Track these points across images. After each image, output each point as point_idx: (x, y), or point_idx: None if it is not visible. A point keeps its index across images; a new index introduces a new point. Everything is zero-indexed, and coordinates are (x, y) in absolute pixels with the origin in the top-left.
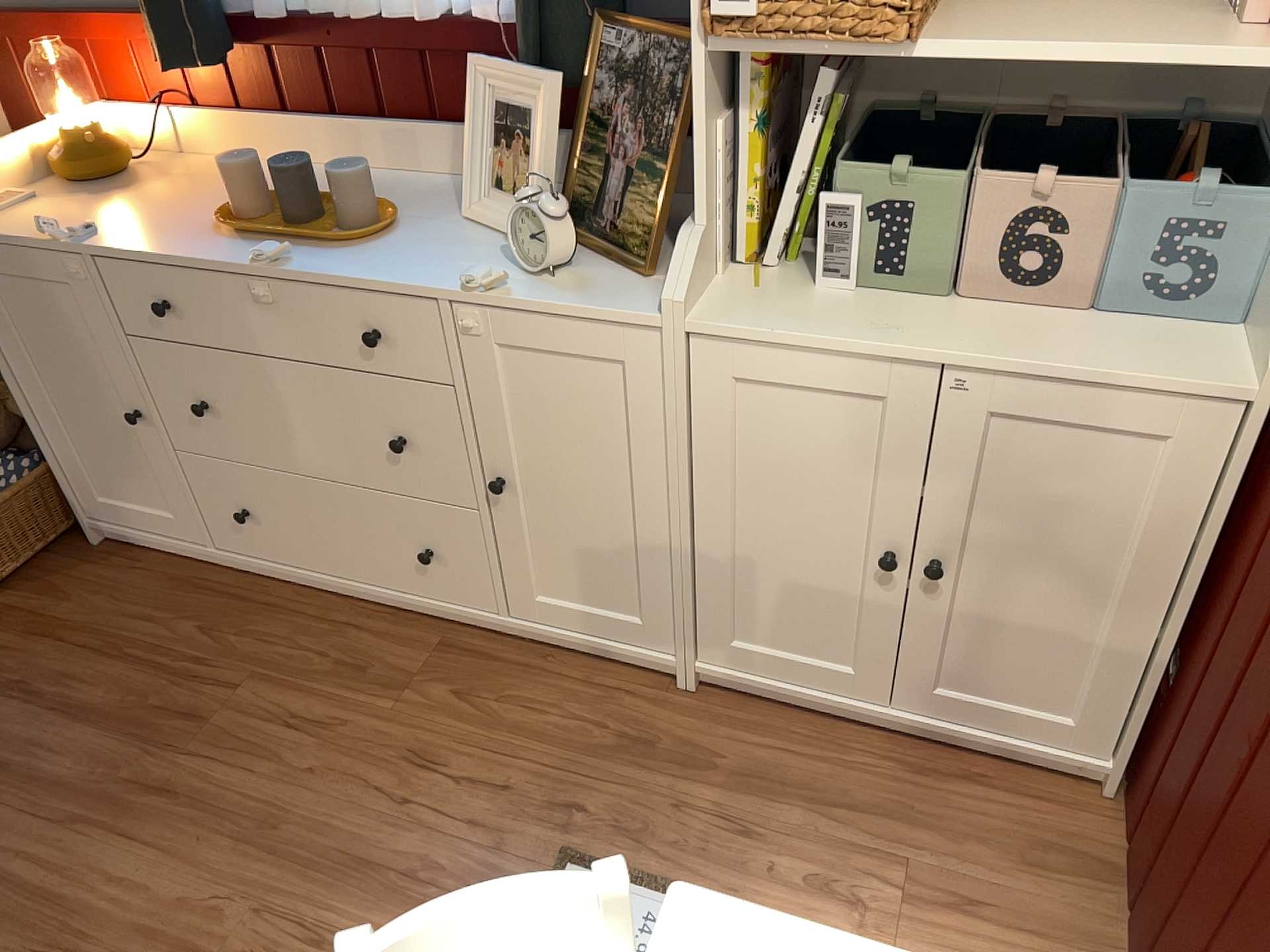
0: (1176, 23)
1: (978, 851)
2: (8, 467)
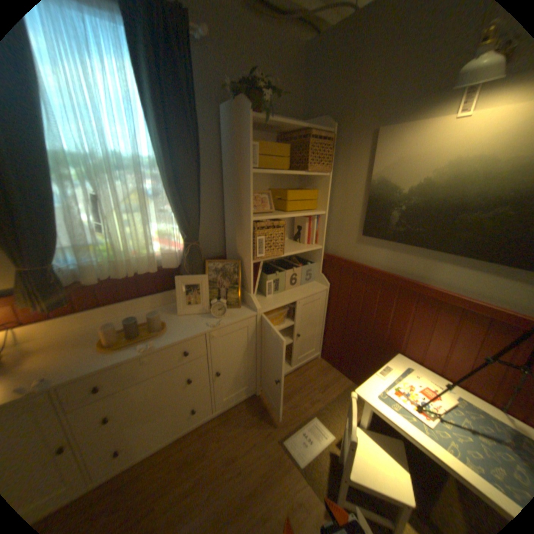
0: (294, 244)
1: (320, 380)
2: None
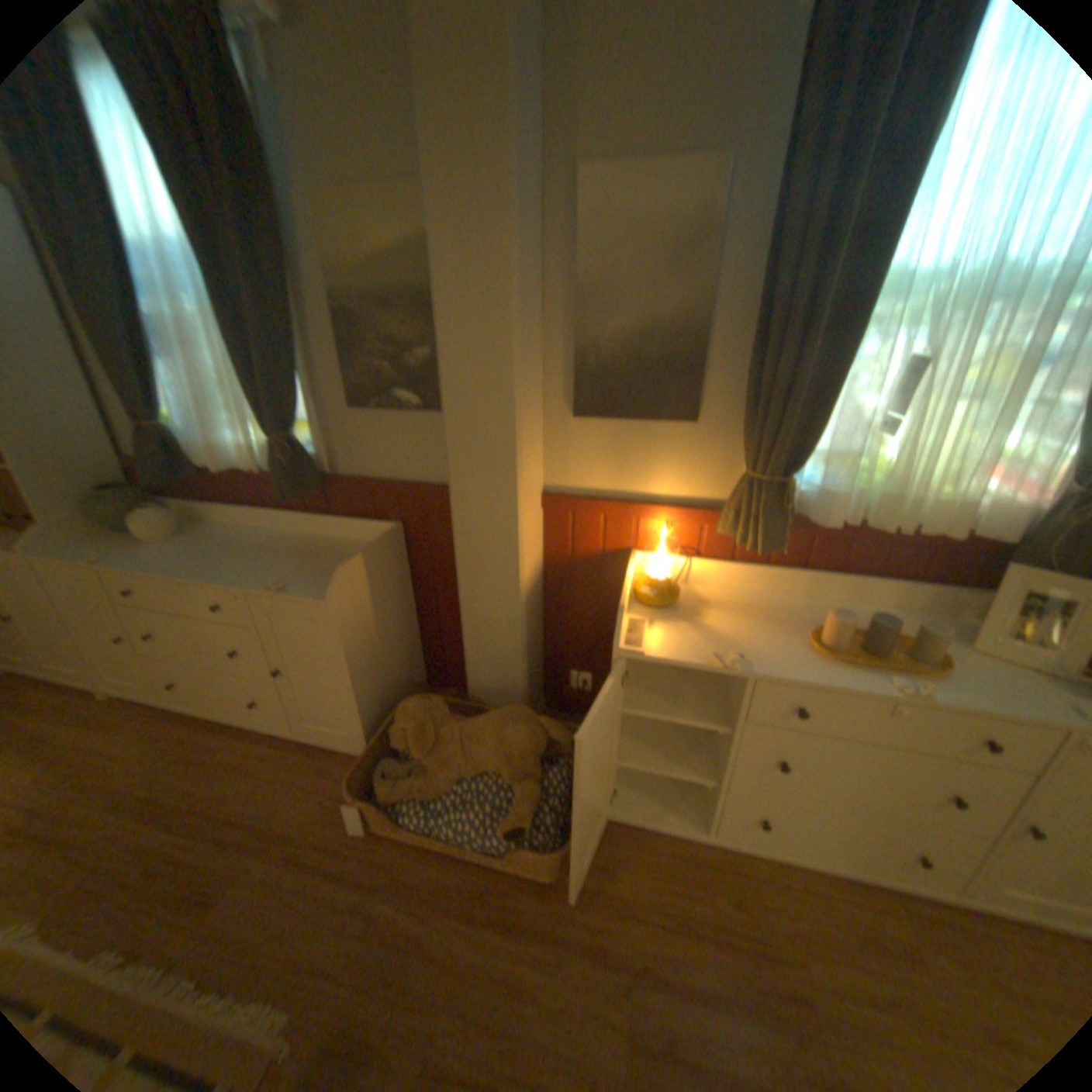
0: None
1: None
2: (549, 779)
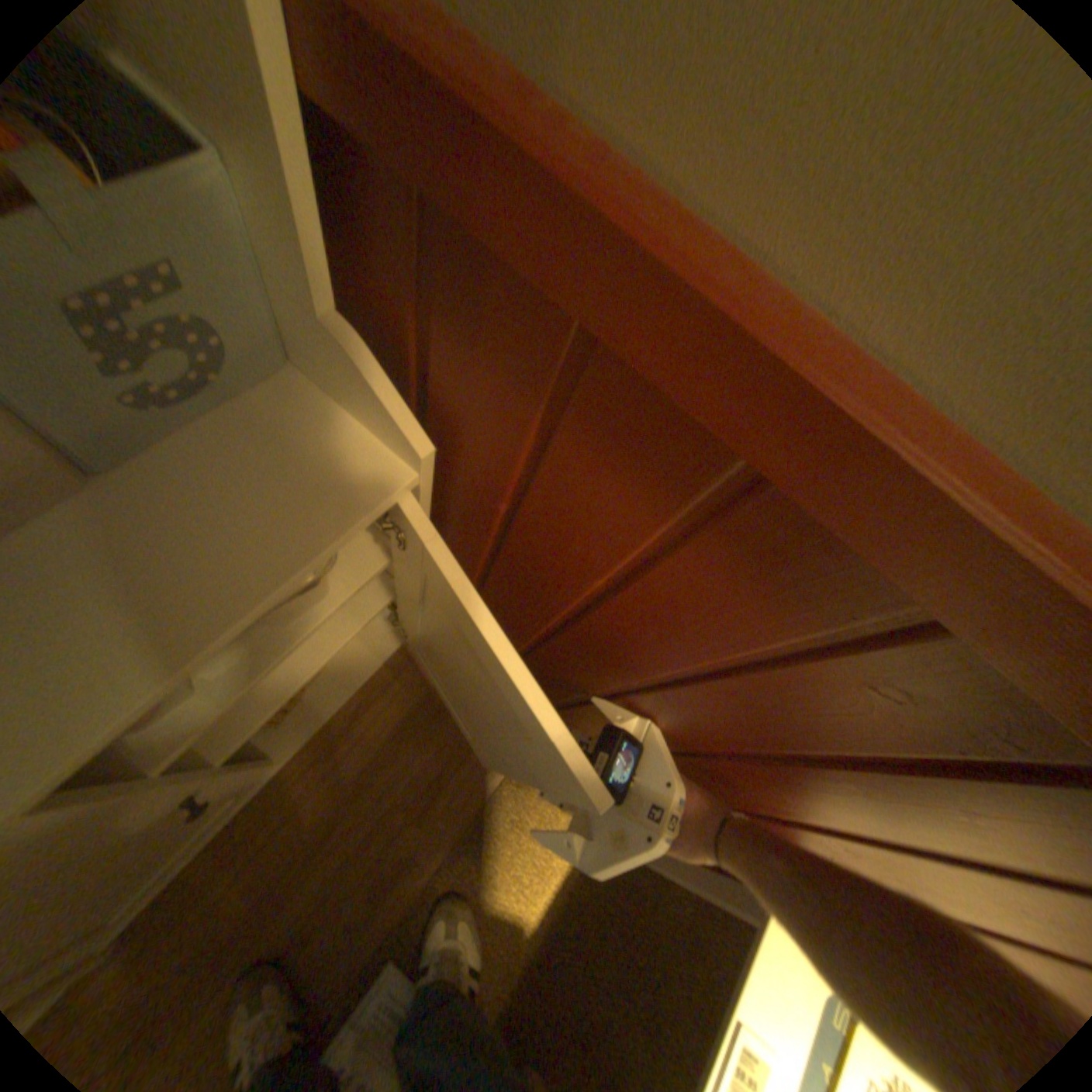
0: None
1: (417, 750)
2: None
